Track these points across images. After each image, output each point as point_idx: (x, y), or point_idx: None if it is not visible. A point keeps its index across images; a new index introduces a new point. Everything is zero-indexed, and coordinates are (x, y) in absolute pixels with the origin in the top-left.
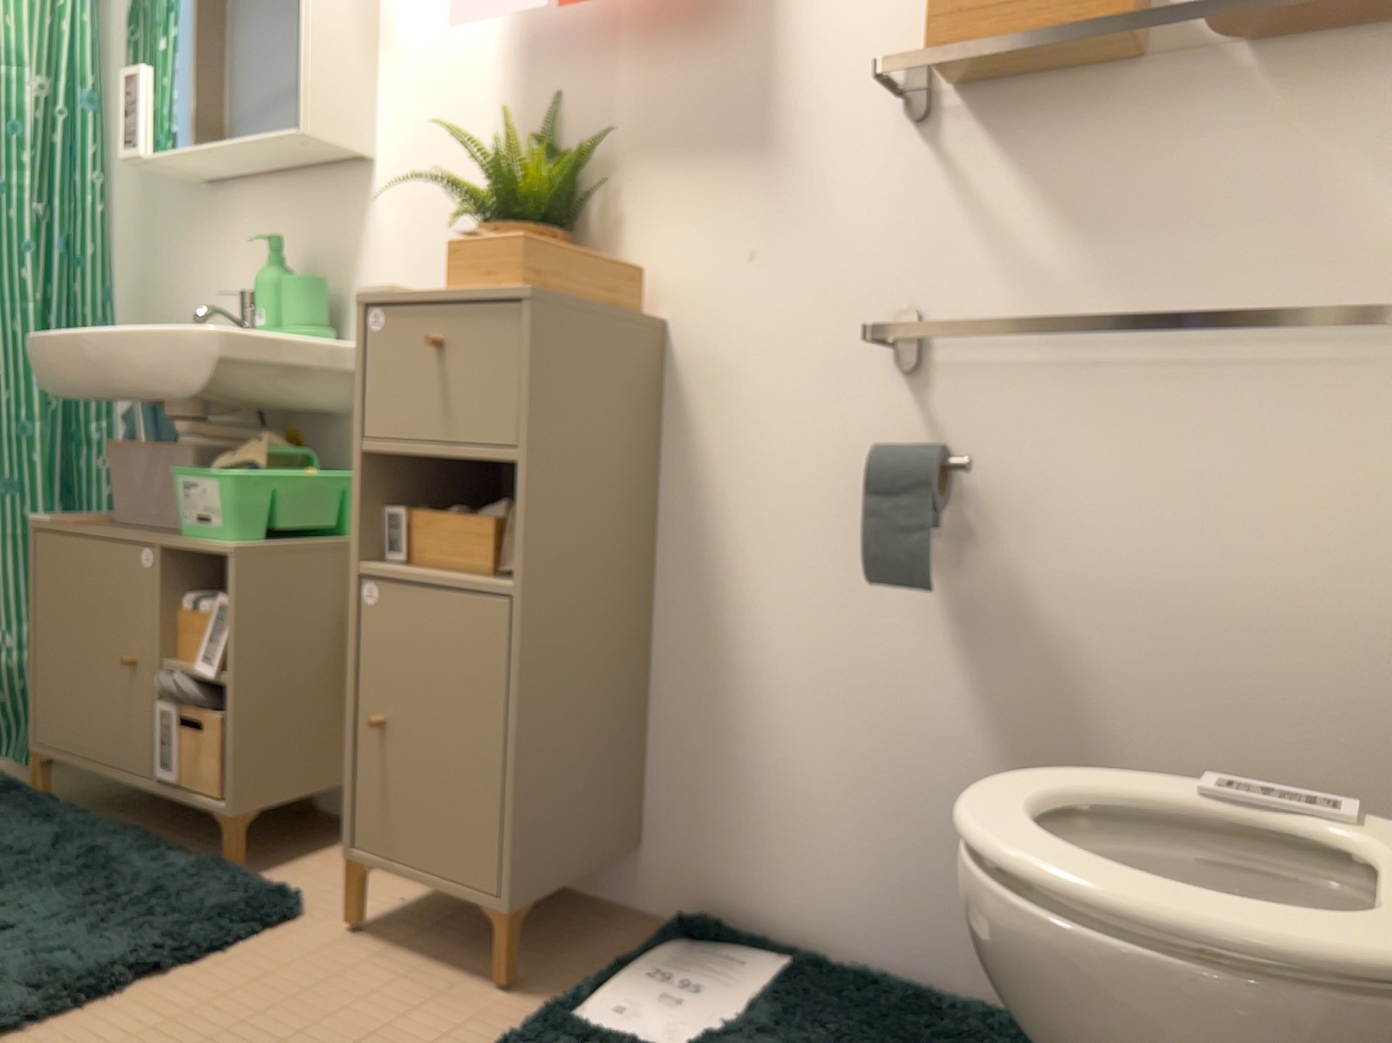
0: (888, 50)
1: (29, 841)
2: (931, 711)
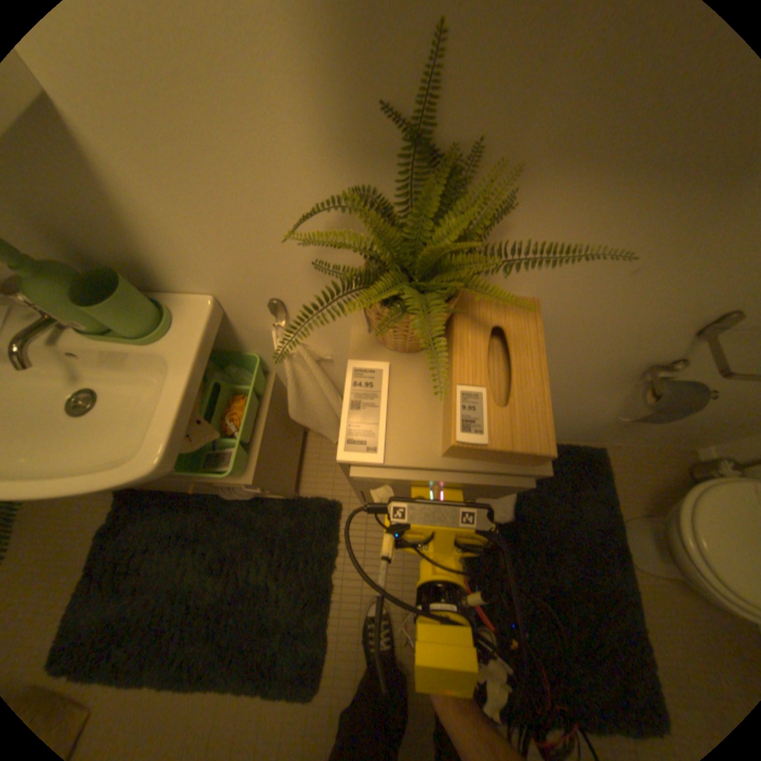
0: None
1: (202, 539)
2: (597, 411)
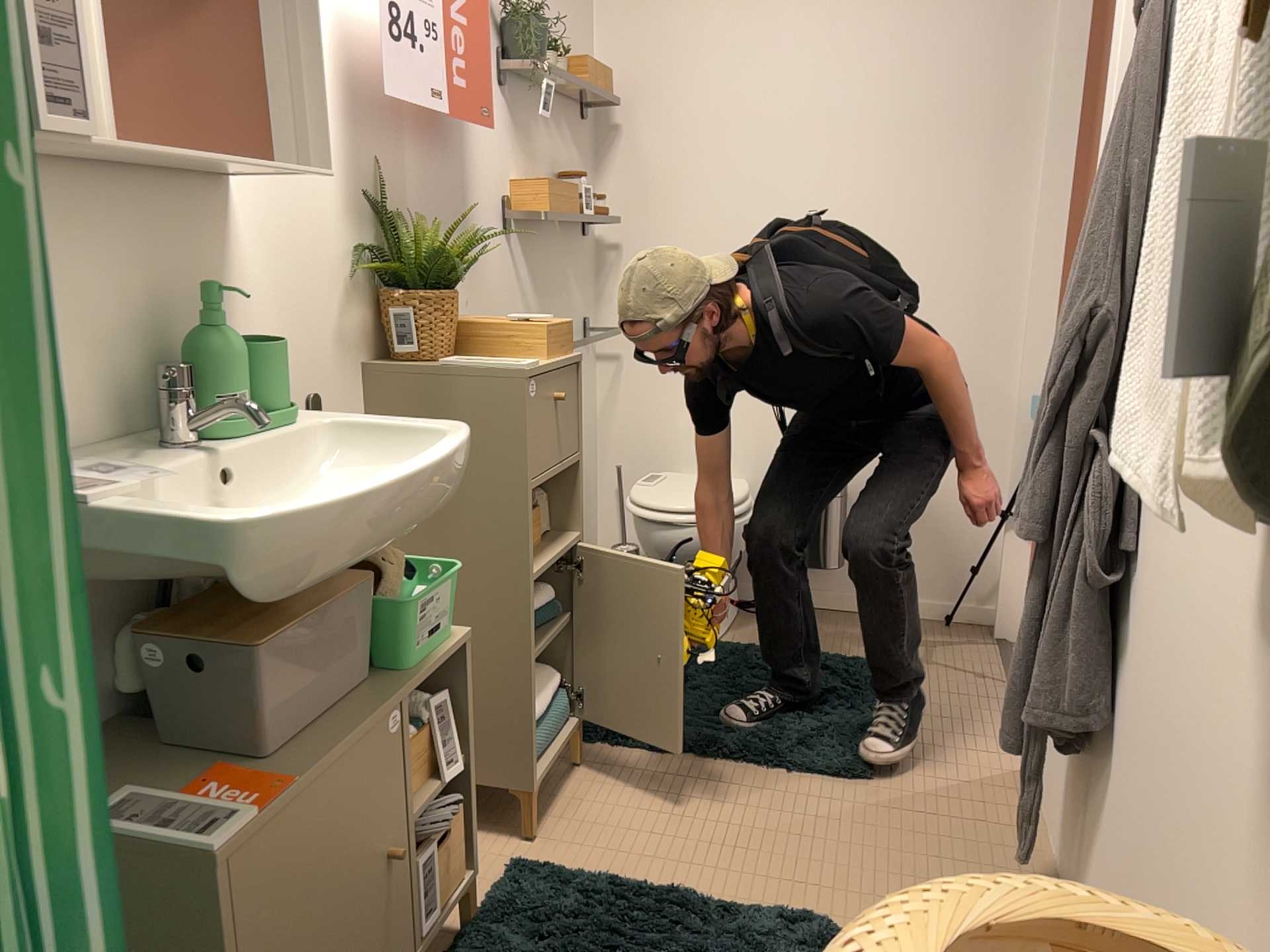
0: (499, 188)
1: None
2: None
